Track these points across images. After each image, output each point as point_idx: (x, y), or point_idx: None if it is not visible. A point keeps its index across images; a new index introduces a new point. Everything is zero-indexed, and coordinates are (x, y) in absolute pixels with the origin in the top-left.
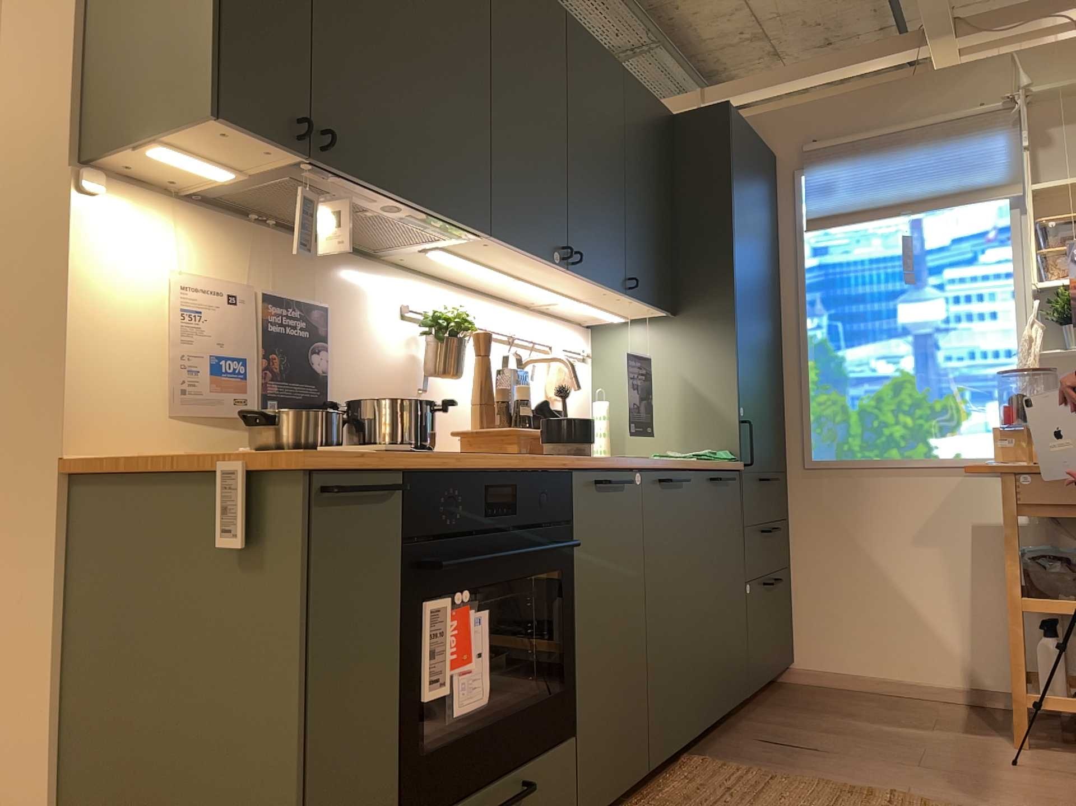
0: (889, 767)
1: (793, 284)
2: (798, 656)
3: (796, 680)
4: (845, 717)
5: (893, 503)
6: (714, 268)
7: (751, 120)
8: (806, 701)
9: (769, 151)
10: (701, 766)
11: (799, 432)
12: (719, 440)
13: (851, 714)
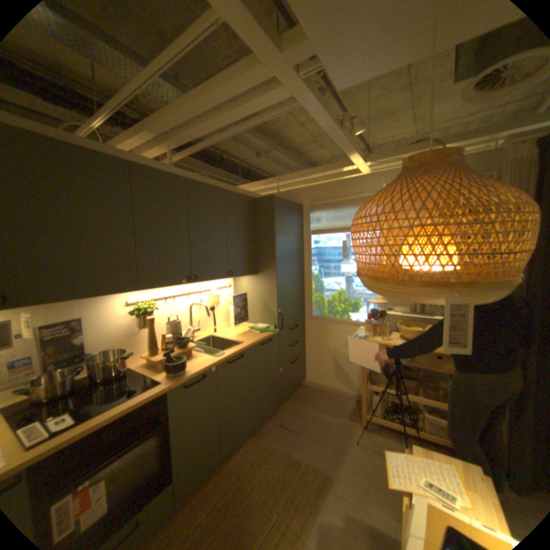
0: (314, 446)
1: (308, 253)
2: (307, 378)
3: (306, 385)
4: (313, 410)
5: (337, 333)
6: (269, 259)
7: (295, 190)
8: (304, 398)
9: (301, 203)
10: (250, 447)
11: (309, 306)
12: (271, 321)
13: (316, 408)
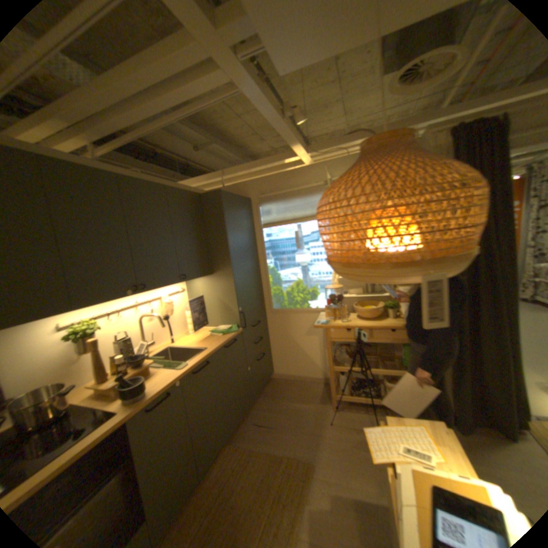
0: (291, 437)
1: (261, 247)
2: (275, 371)
3: (275, 378)
4: (285, 401)
5: (299, 323)
6: (223, 257)
7: (241, 184)
8: (275, 392)
9: (249, 196)
10: (227, 454)
11: (268, 299)
12: (233, 321)
13: (287, 399)
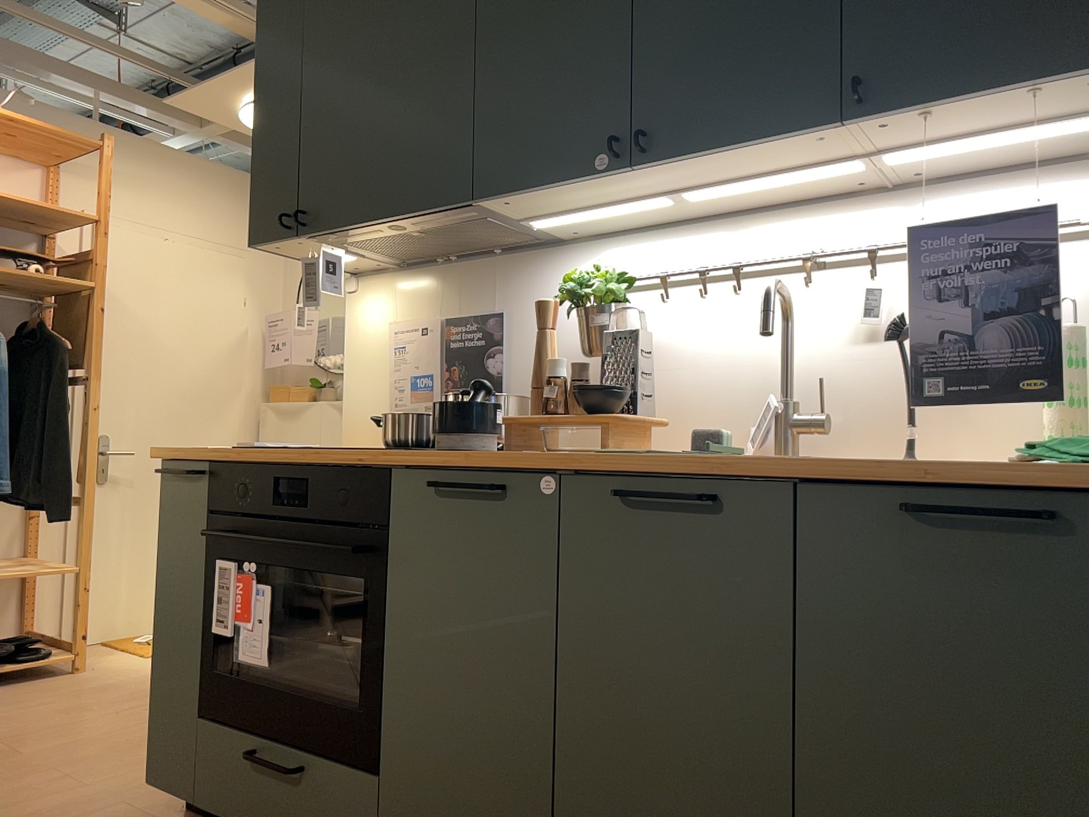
0: None
1: None
2: None
3: None
4: None
5: None
6: None
7: None
8: None
9: None
10: None
11: None
12: None
13: None
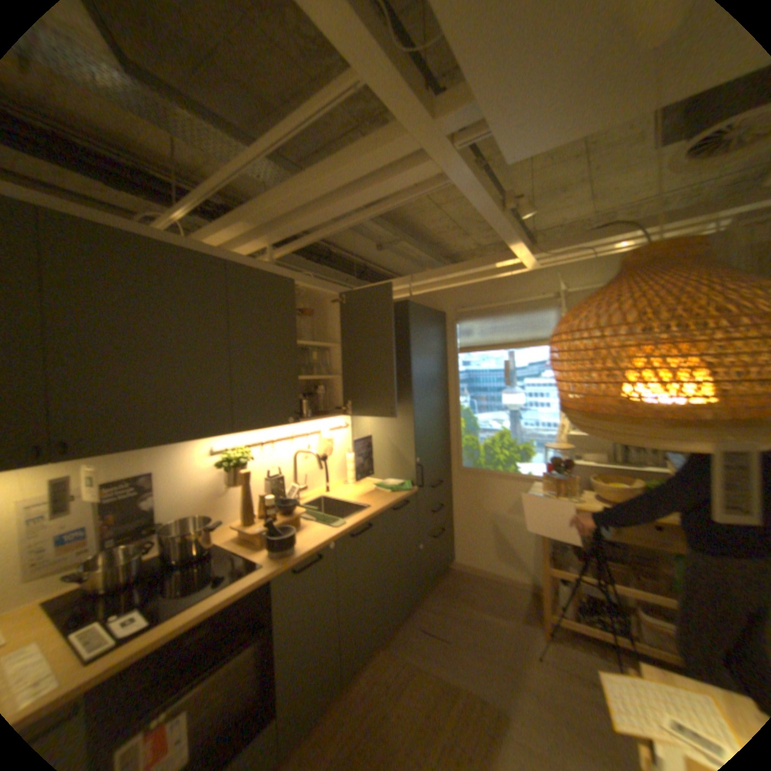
0: (475, 663)
1: (454, 379)
2: (456, 558)
3: (455, 569)
4: (469, 607)
5: (500, 493)
6: (403, 388)
7: (434, 293)
8: (454, 590)
9: (443, 310)
10: (381, 663)
11: (457, 453)
12: (406, 475)
13: (473, 604)
